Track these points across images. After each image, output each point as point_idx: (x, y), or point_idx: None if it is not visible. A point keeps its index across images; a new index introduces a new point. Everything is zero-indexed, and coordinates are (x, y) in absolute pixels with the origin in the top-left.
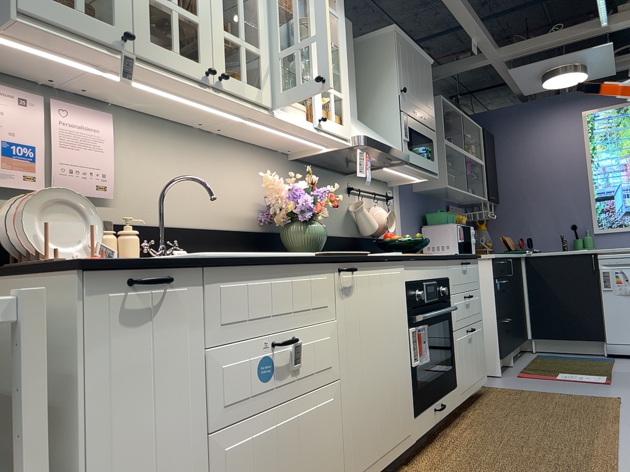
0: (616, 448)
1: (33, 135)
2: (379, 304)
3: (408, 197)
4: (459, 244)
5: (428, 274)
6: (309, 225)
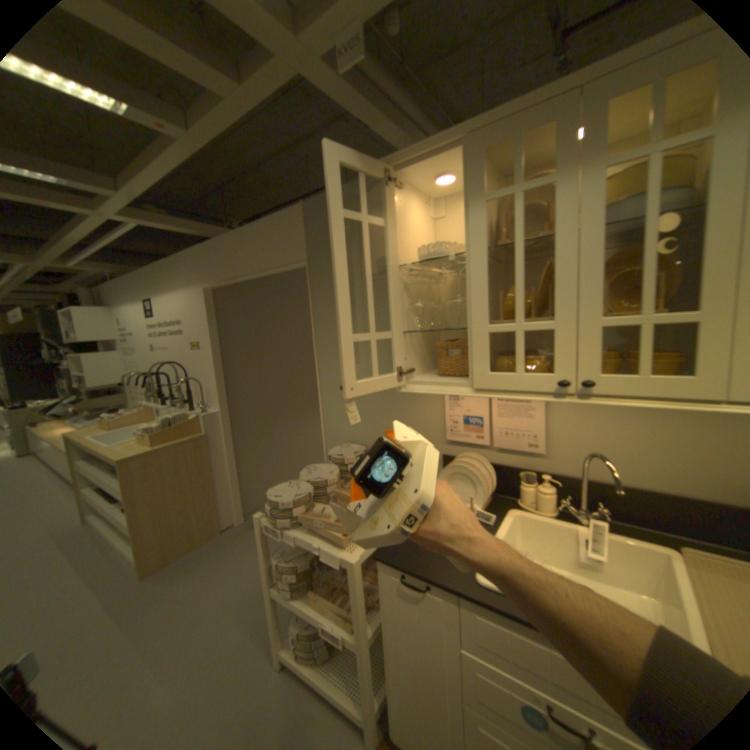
0: None
1: (481, 410)
2: None
3: None
4: None
5: None
6: None
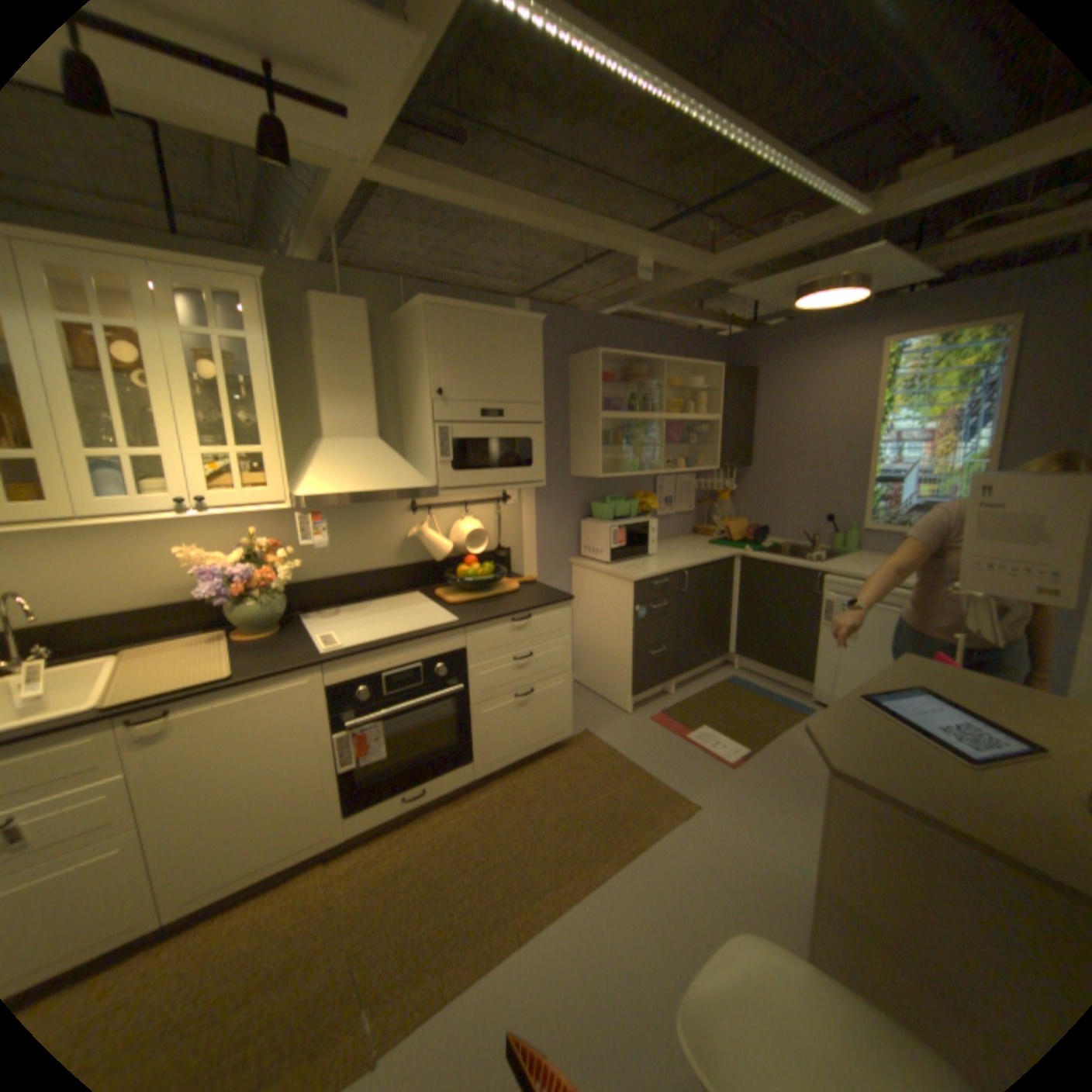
0: (550, 921)
1: None
2: (241, 731)
3: (553, 487)
4: (612, 550)
5: (397, 660)
6: (242, 604)
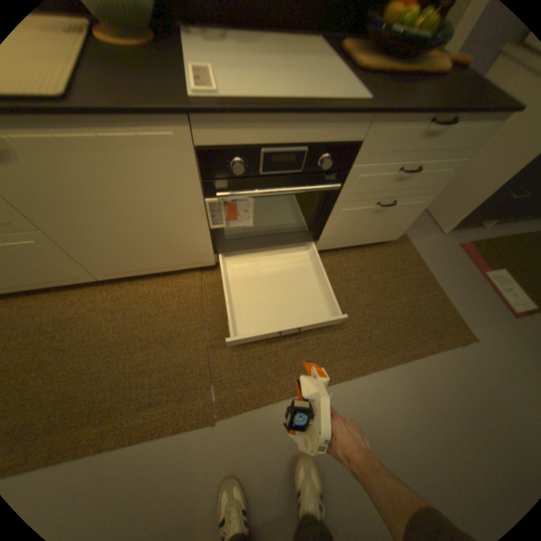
0: (341, 380)
1: None
2: (105, 174)
3: None
4: None
5: (281, 136)
6: None
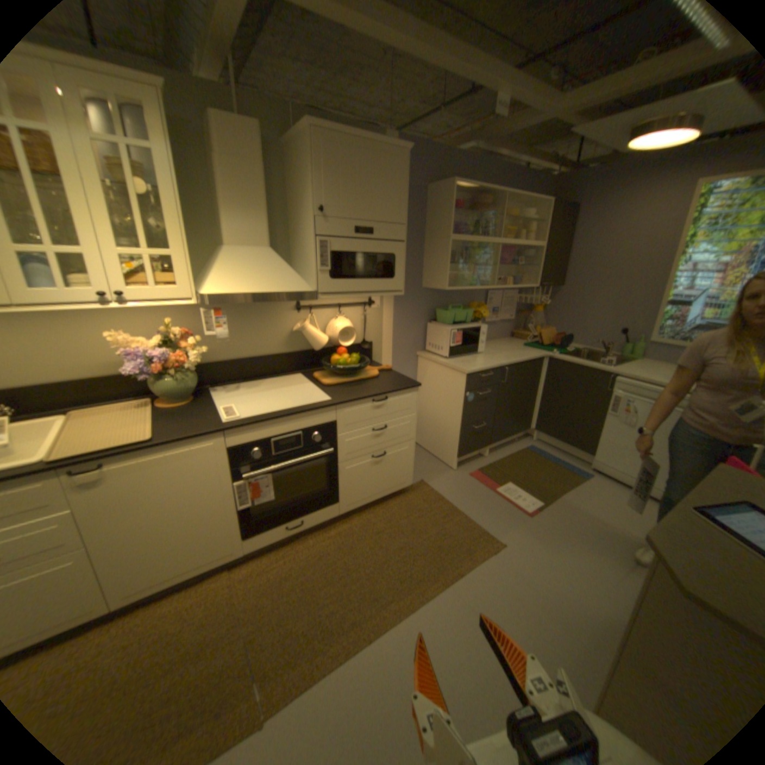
0: (392, 625)
1: None
2: (162, 479)
3: (408, 295)
4: (451, 347)
5: (283, 429)
6: (162, 379)
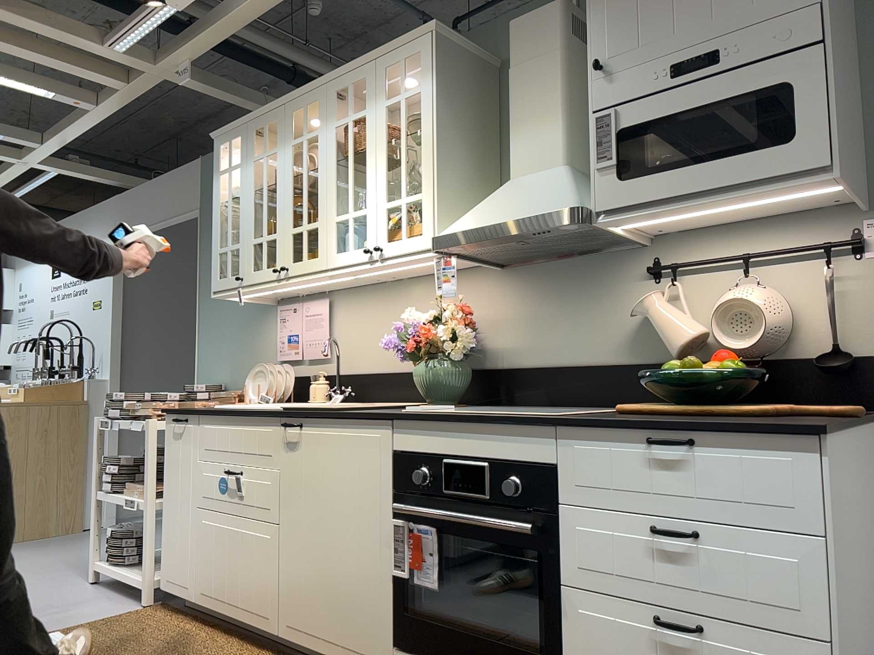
0: None
1: (296, 327)
2: (333, 468)
3: None
4: None
5: (461, 447)
6: (420, 366)
